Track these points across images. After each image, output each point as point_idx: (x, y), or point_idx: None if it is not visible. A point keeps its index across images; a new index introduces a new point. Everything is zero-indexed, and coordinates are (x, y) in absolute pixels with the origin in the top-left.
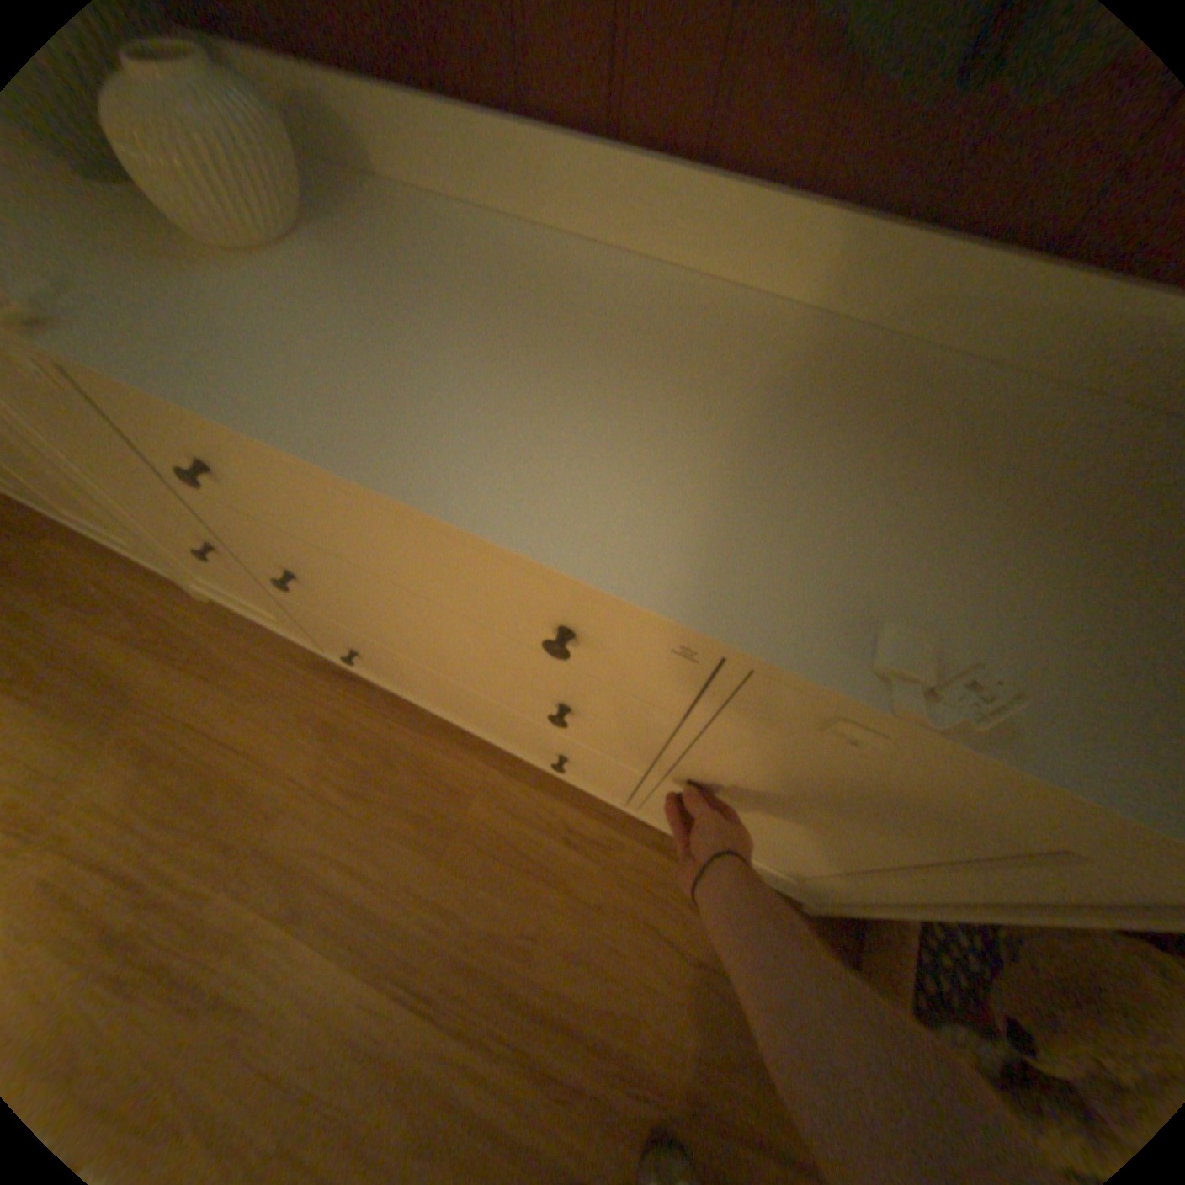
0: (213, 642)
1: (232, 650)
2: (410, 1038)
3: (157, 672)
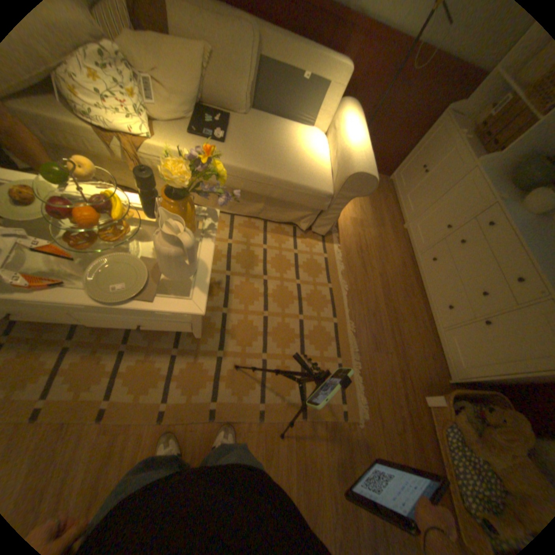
0: (399, 235)
1: (401, 239)
2: (382, 306)
3: (389, 229)
